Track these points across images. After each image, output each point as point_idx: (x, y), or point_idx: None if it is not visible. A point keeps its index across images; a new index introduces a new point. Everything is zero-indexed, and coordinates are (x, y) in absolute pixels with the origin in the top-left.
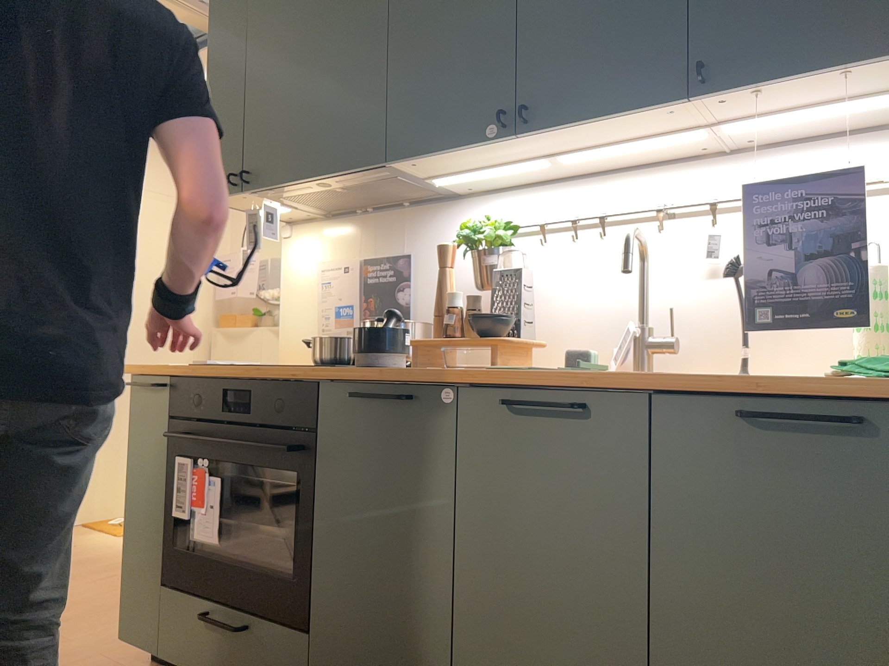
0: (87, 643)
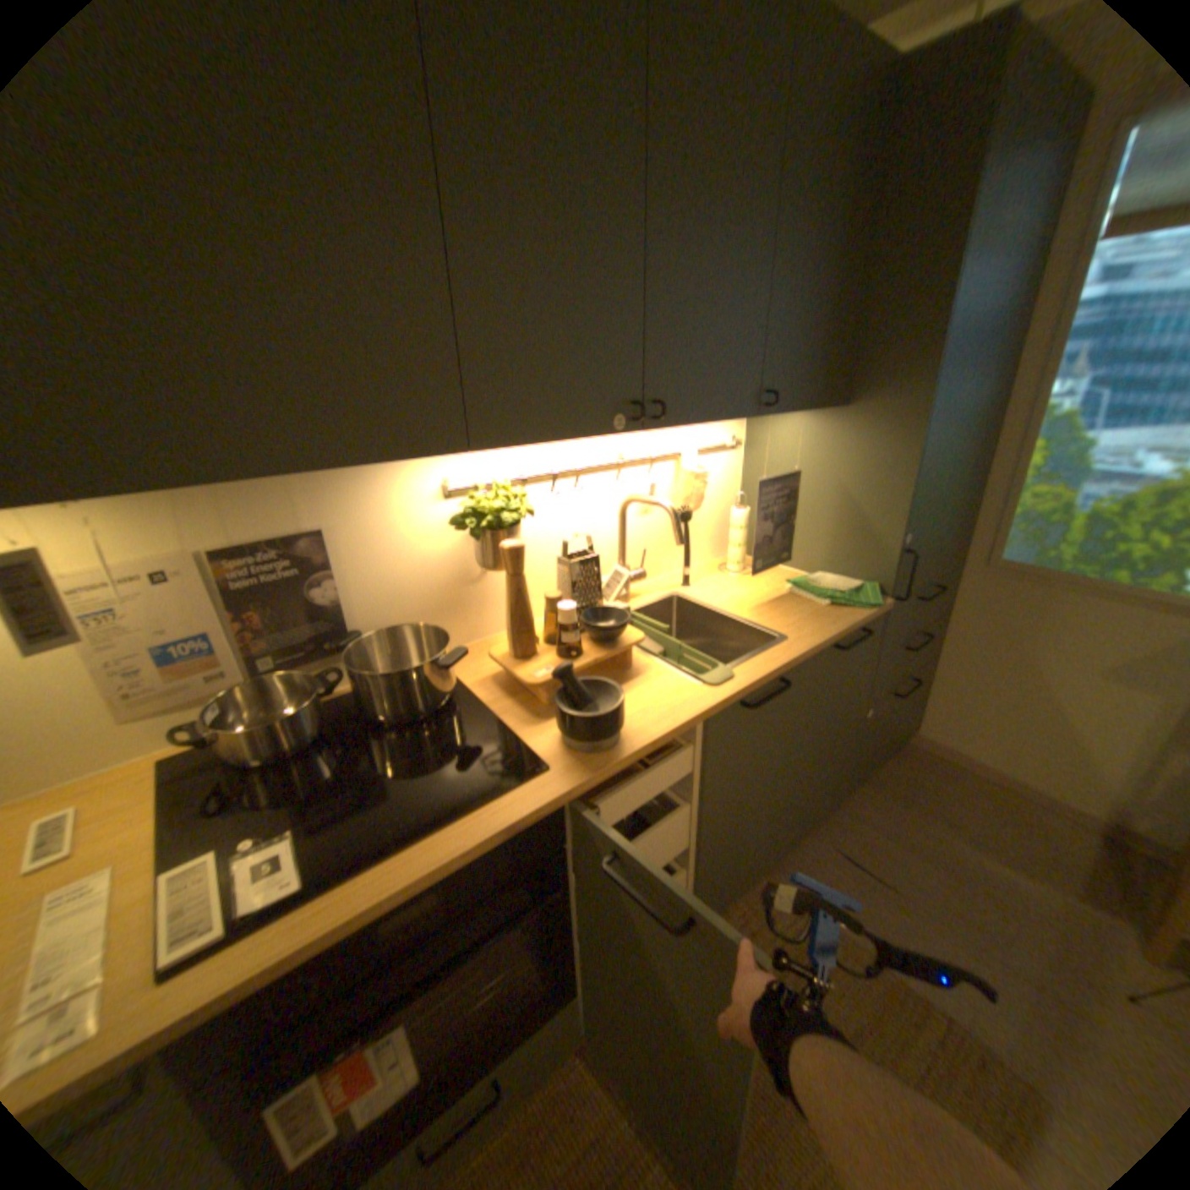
0: None
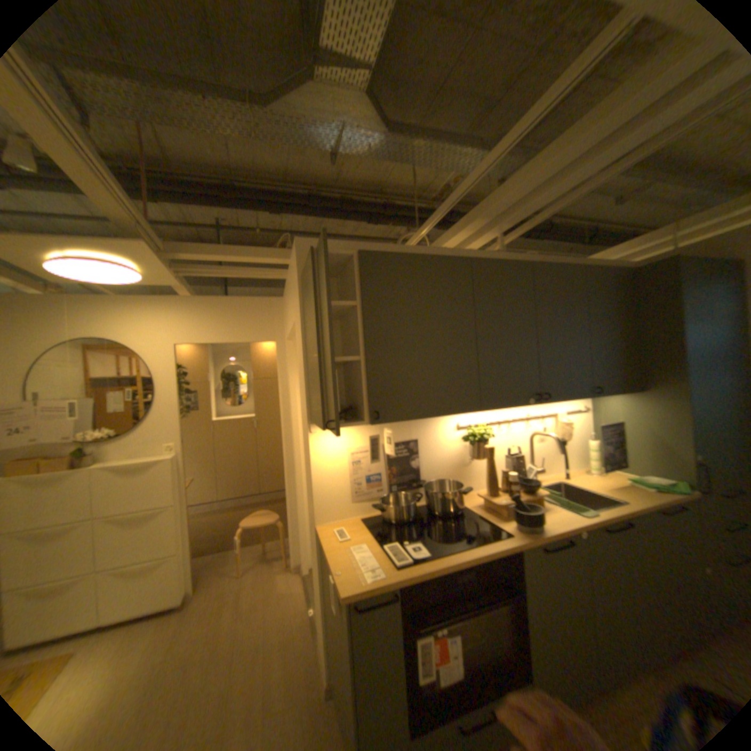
0: None
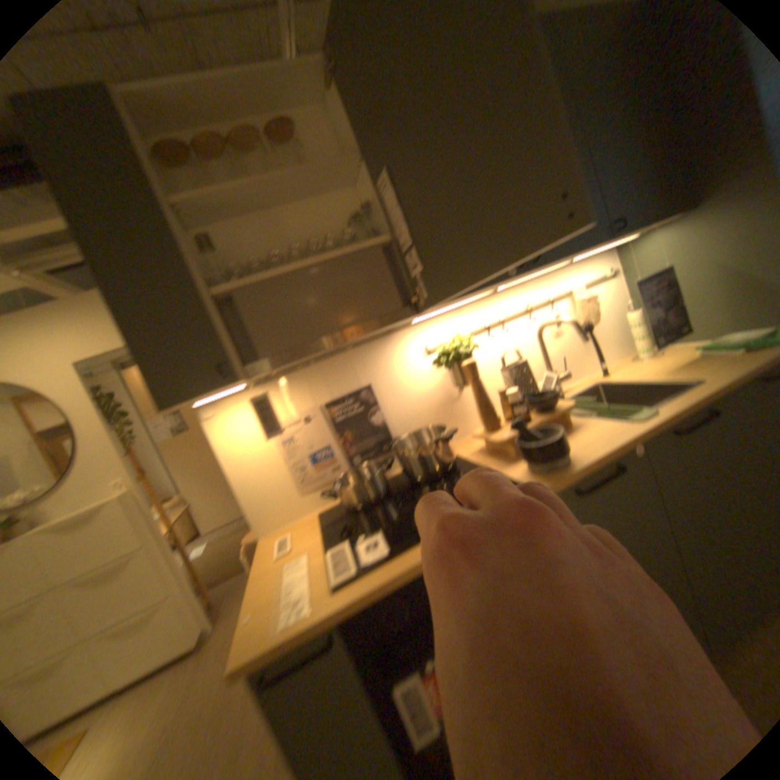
0: None
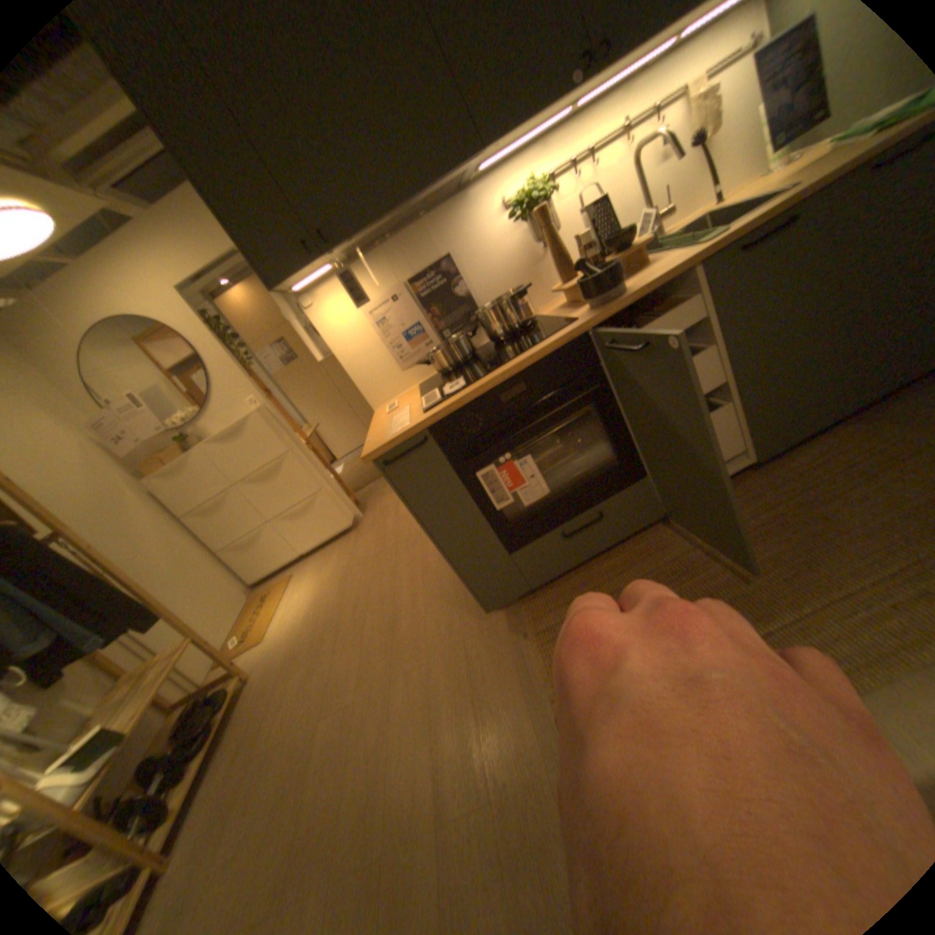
0: (438, 649)
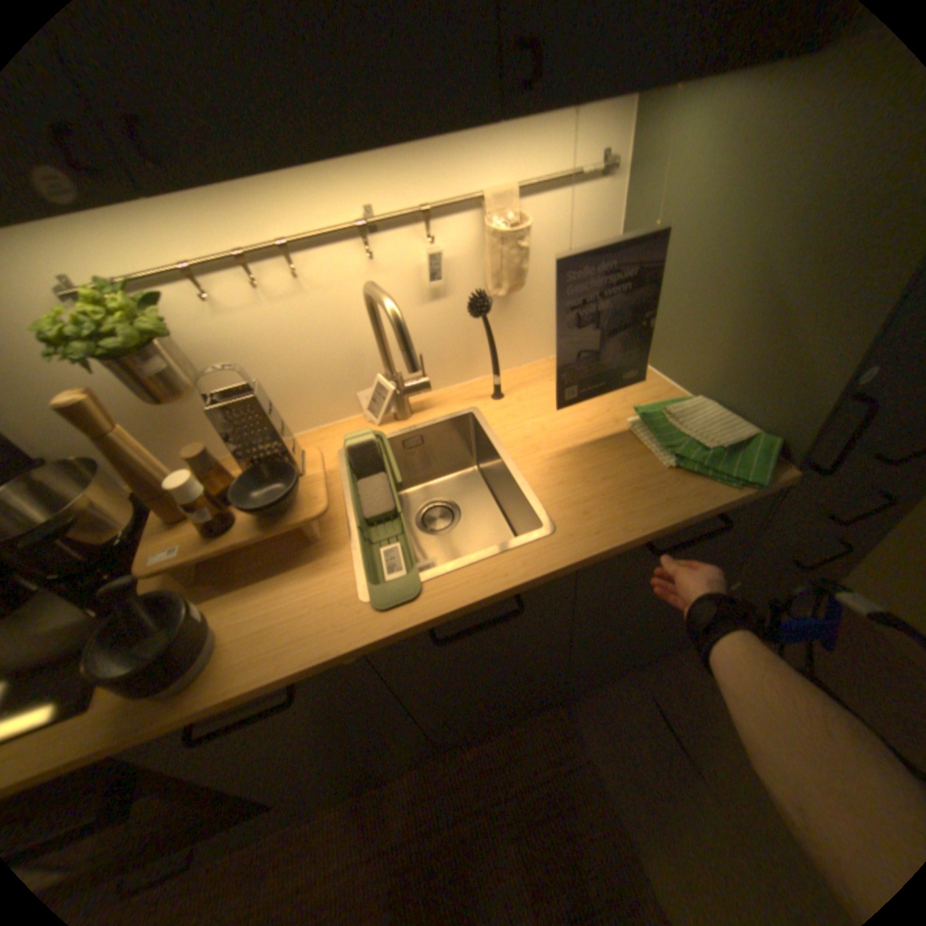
0: None
